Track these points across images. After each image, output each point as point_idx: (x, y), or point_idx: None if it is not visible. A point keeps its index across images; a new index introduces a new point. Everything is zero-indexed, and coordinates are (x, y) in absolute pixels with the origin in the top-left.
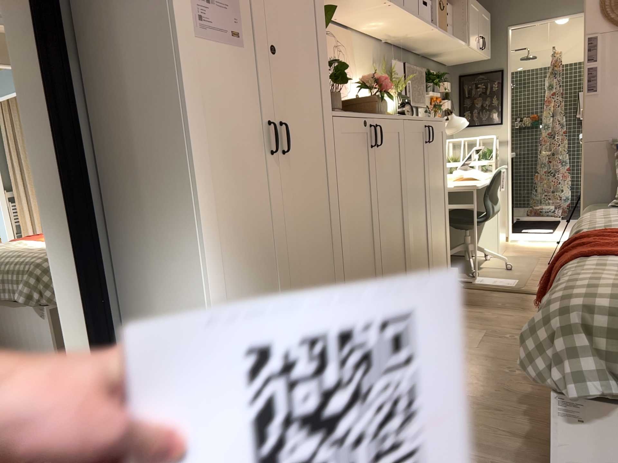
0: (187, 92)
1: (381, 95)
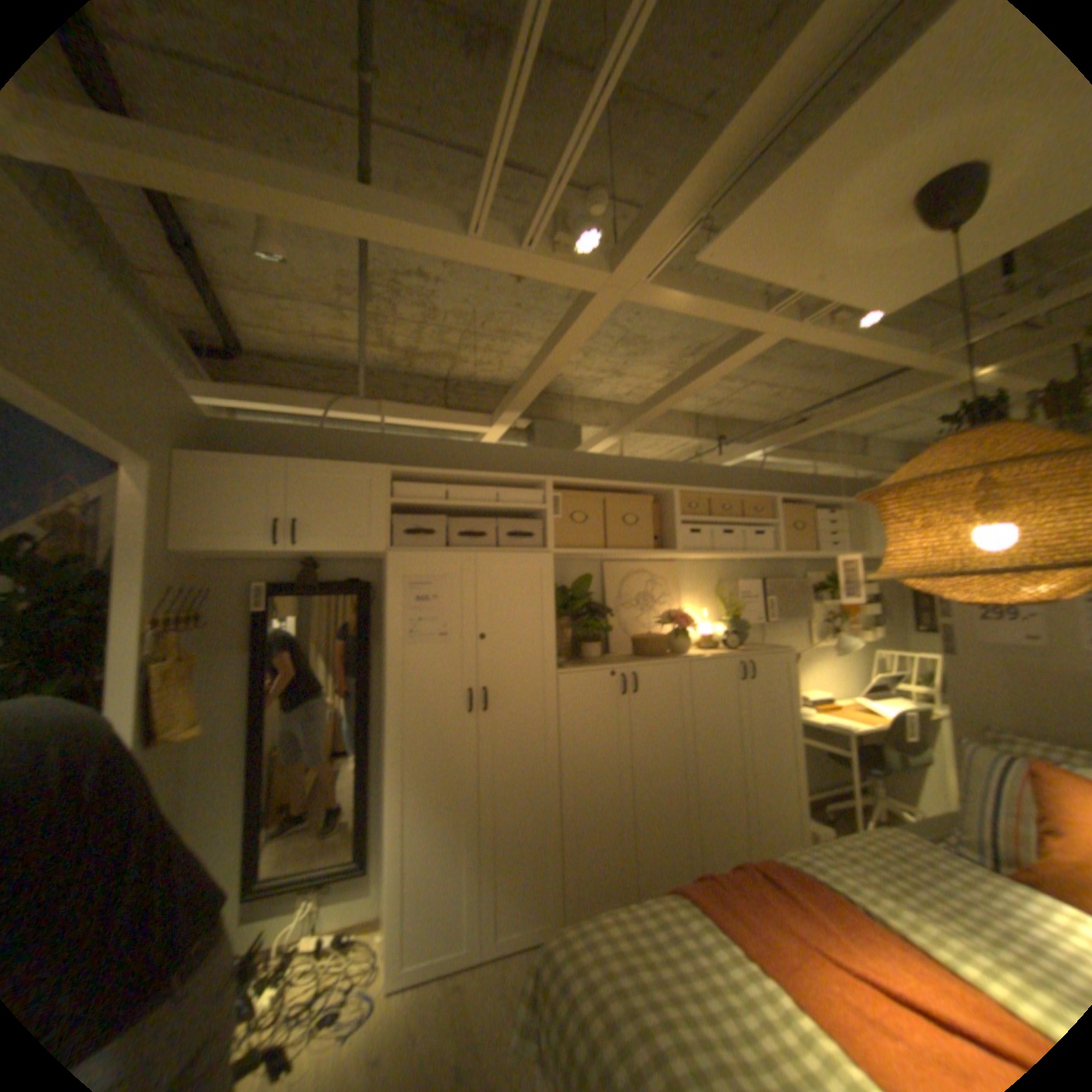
0: (393, 680)
1: (677, 633)
